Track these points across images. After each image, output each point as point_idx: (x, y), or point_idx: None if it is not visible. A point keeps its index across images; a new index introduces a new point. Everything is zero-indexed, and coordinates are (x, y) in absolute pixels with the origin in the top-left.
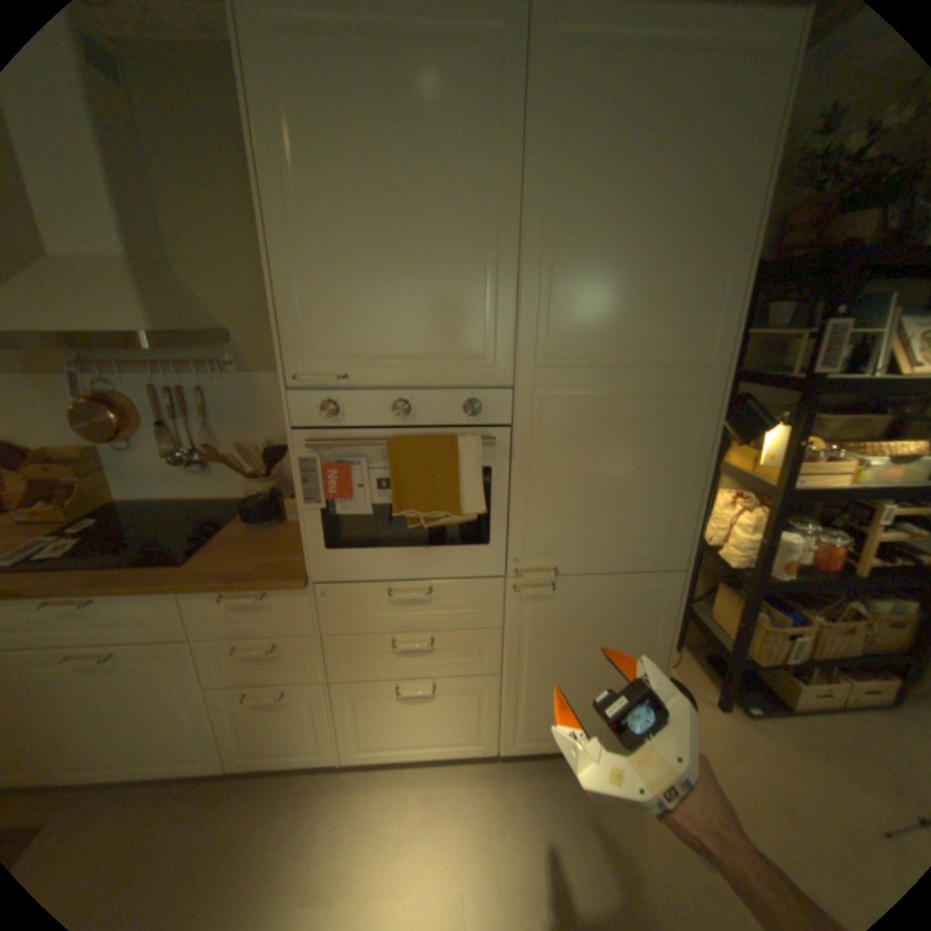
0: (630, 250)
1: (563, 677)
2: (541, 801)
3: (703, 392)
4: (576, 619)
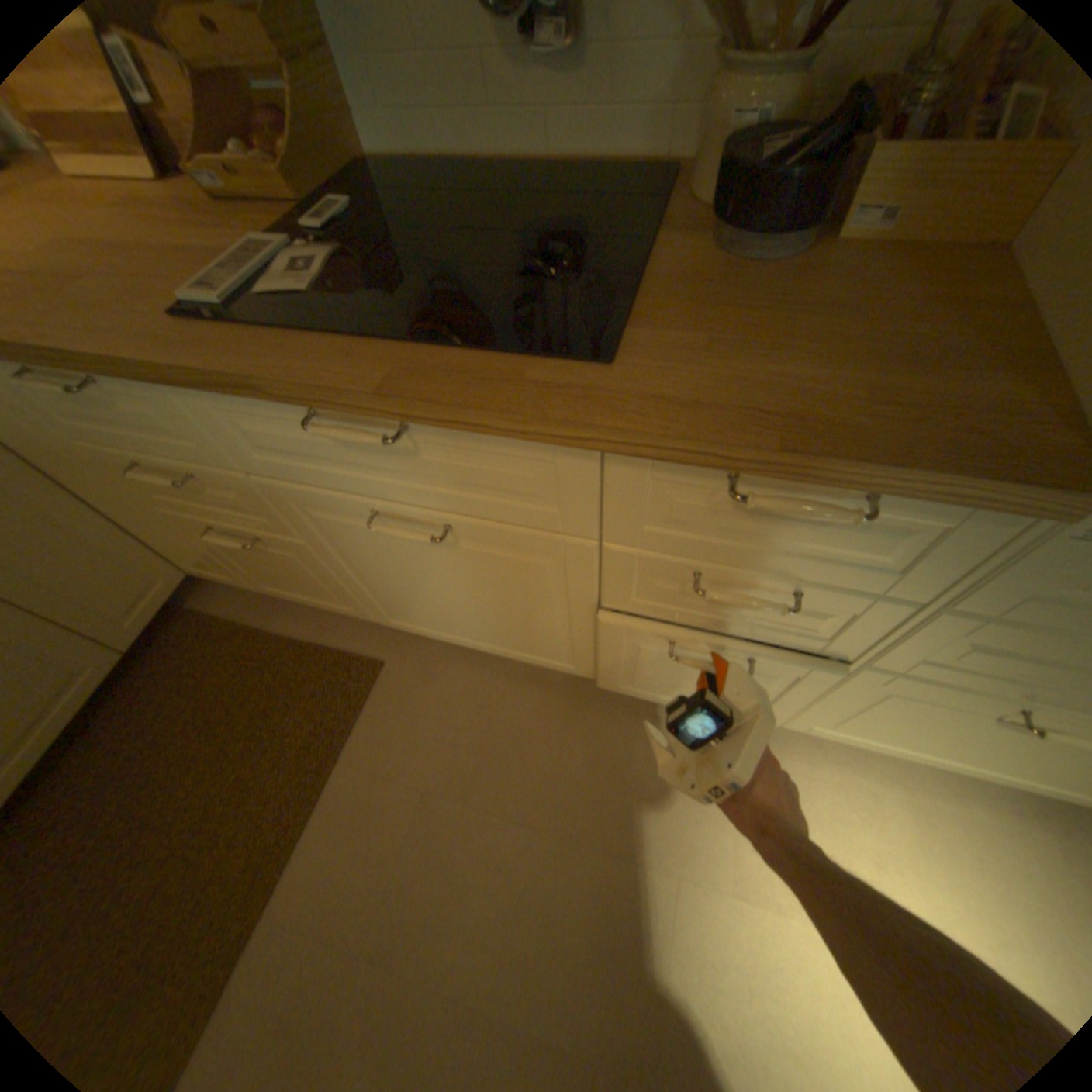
0: None
1: None
2: None
3: None
4: None
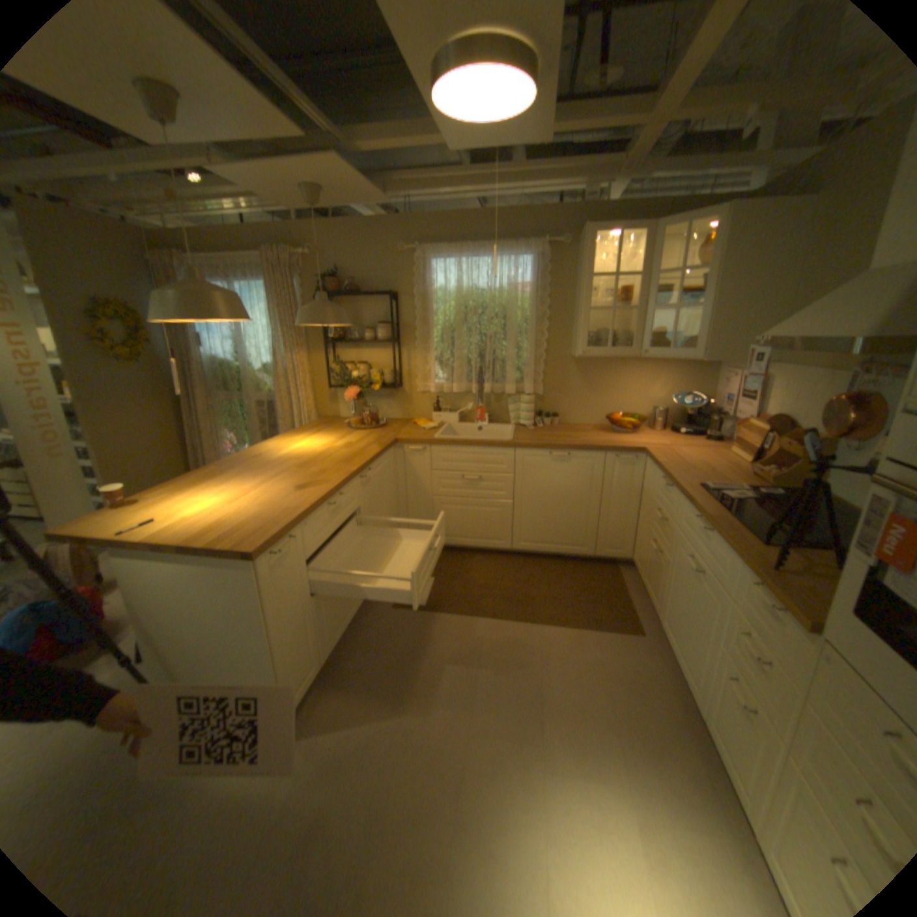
0: None
1: None
2: None
3: None
4: None
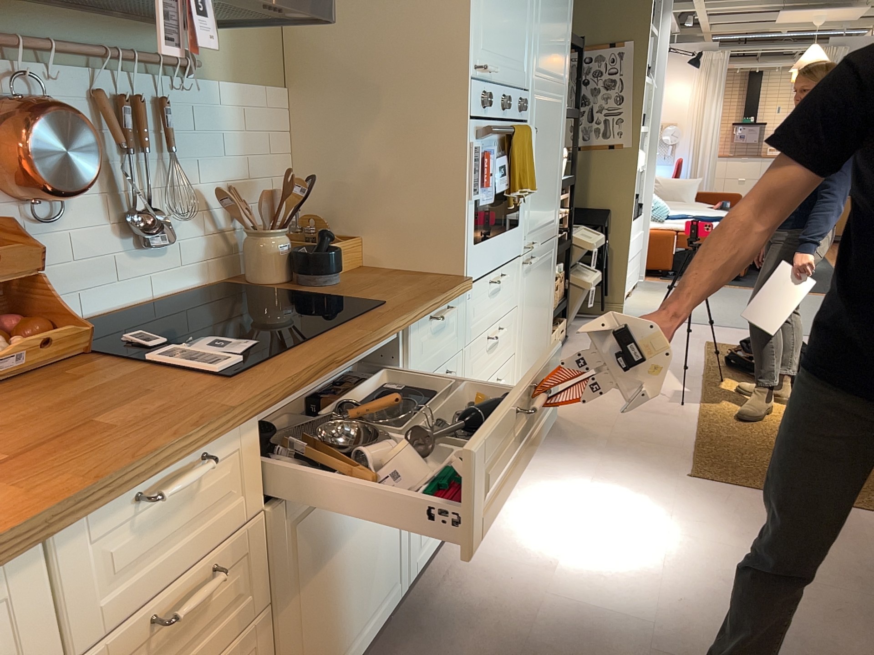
0: (555, 4)
1: (531, 342)
2: (543, 453)
3: (563, 103)
4: (536, 285)
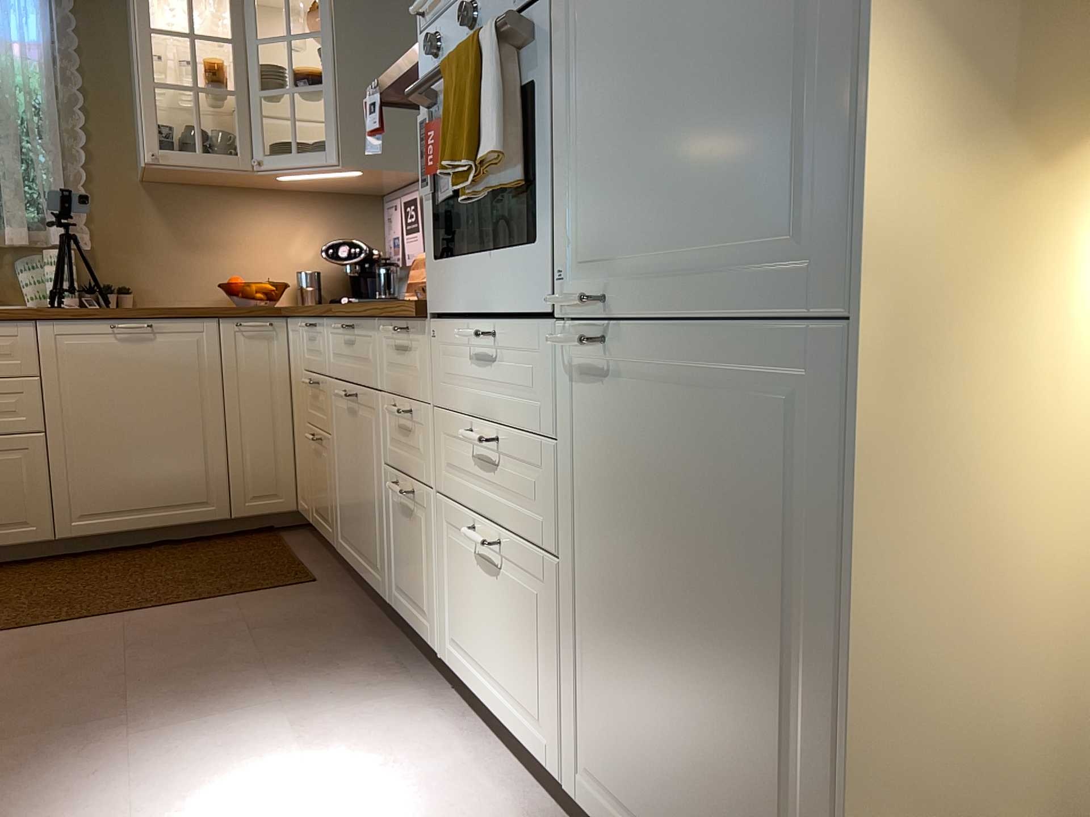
0: None
1: (642, 626)
2: None
3: None
4: (652, 451)
